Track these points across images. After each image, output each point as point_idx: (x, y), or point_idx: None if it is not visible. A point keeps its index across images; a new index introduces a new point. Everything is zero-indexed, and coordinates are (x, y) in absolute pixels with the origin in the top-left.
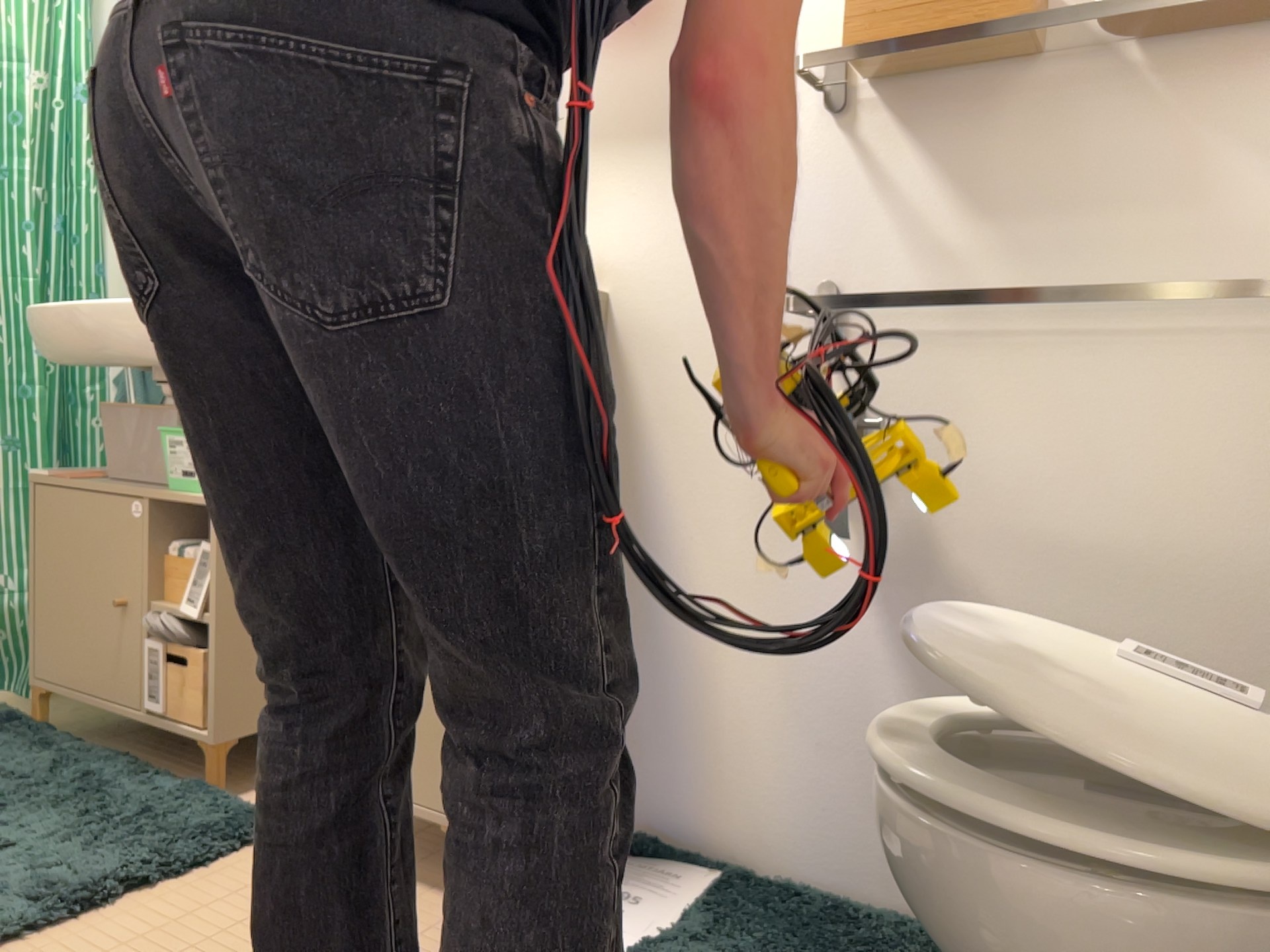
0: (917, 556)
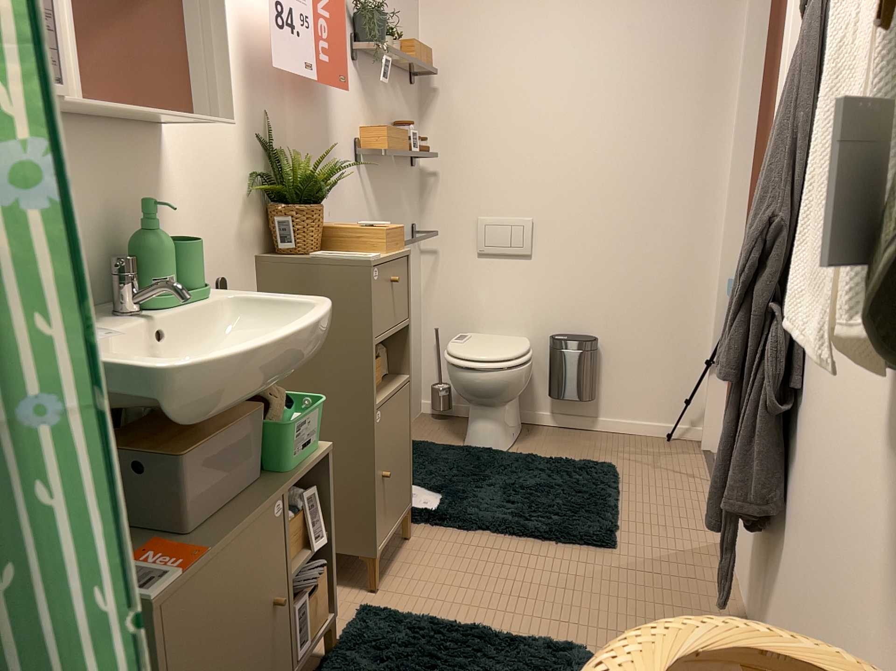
0: None
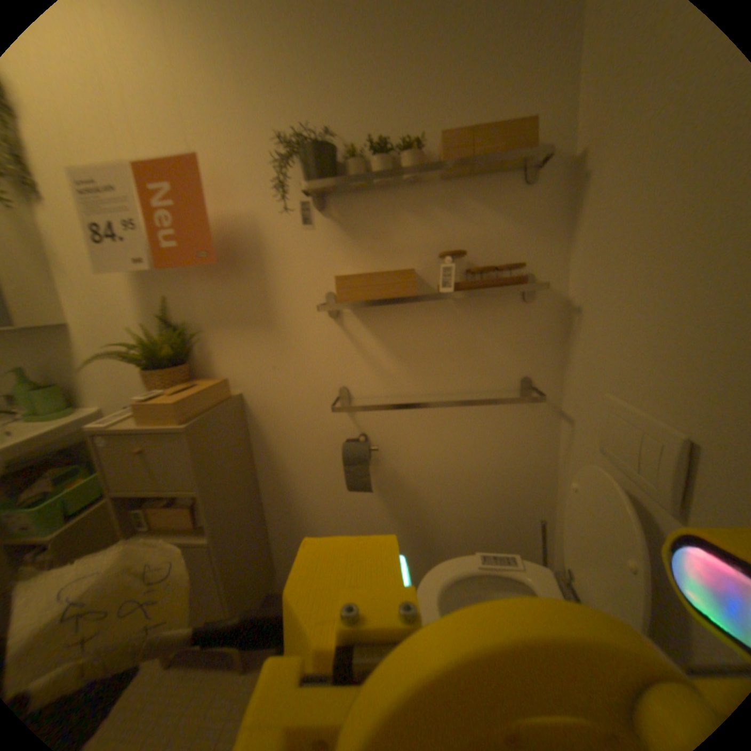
0: (396, 484)
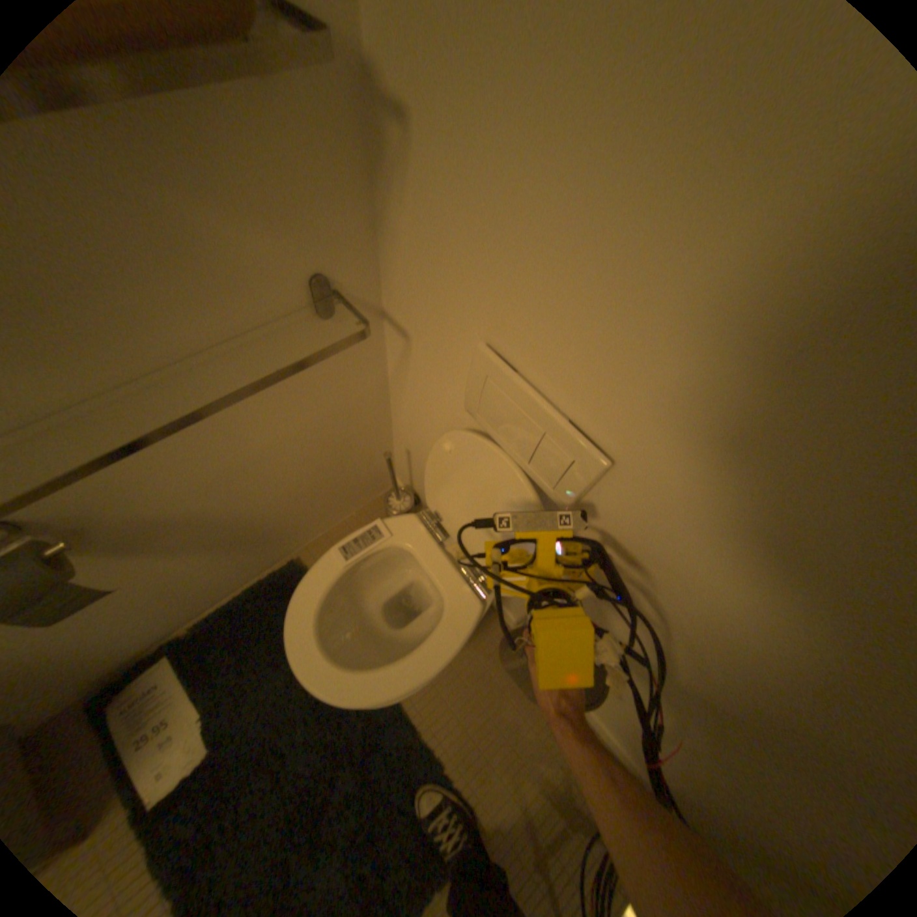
0: (148, 529)
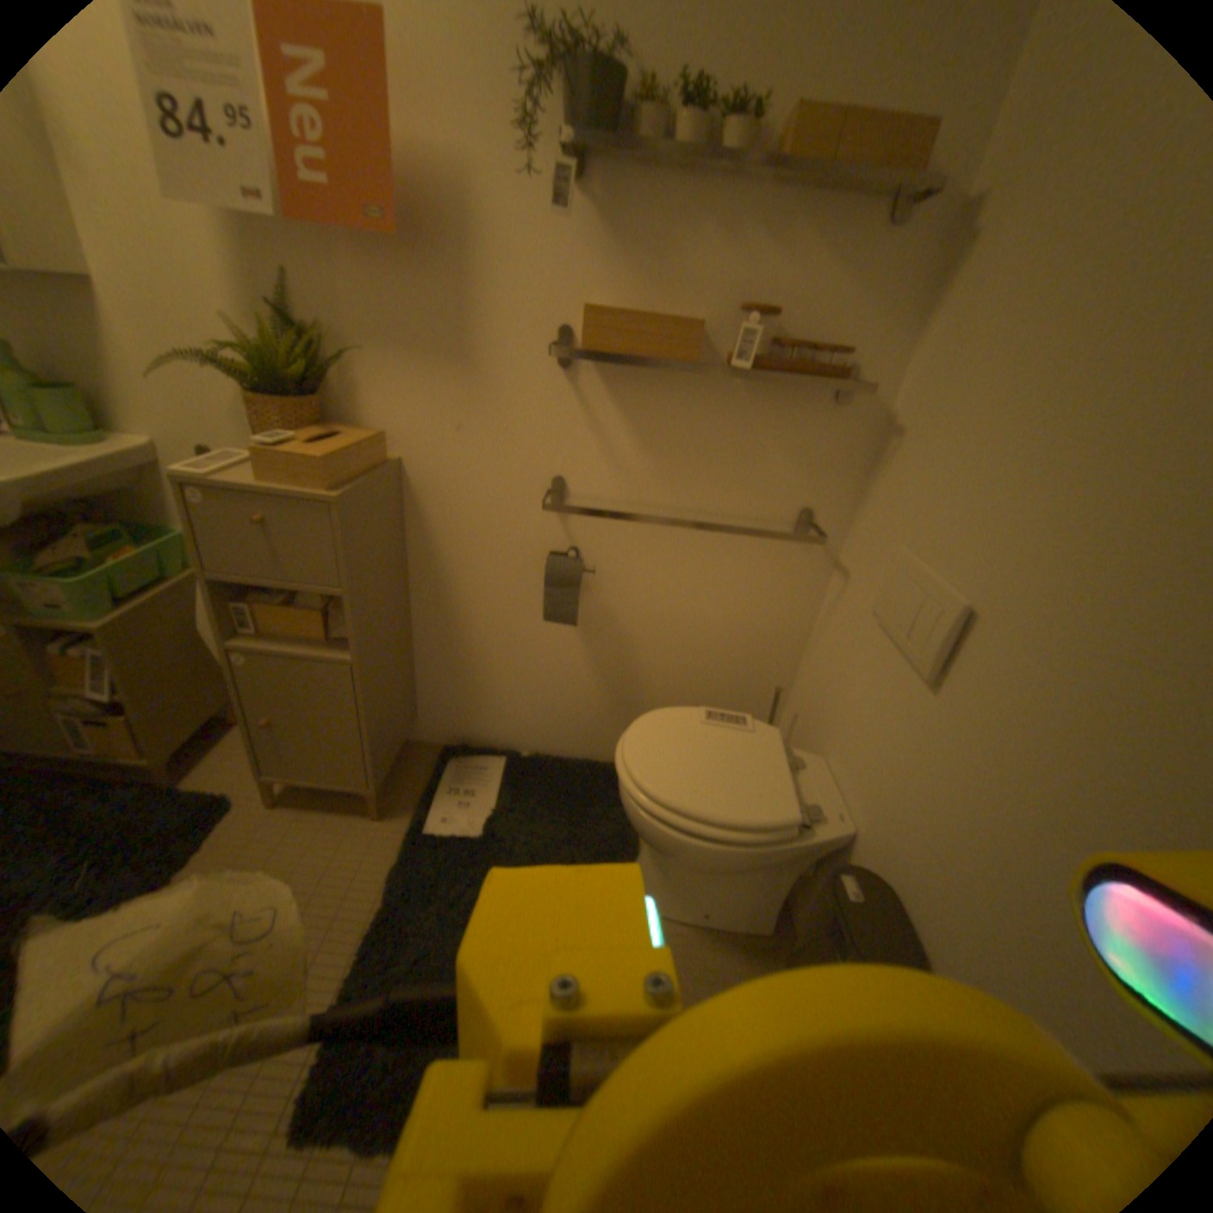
0: (607, 622)
